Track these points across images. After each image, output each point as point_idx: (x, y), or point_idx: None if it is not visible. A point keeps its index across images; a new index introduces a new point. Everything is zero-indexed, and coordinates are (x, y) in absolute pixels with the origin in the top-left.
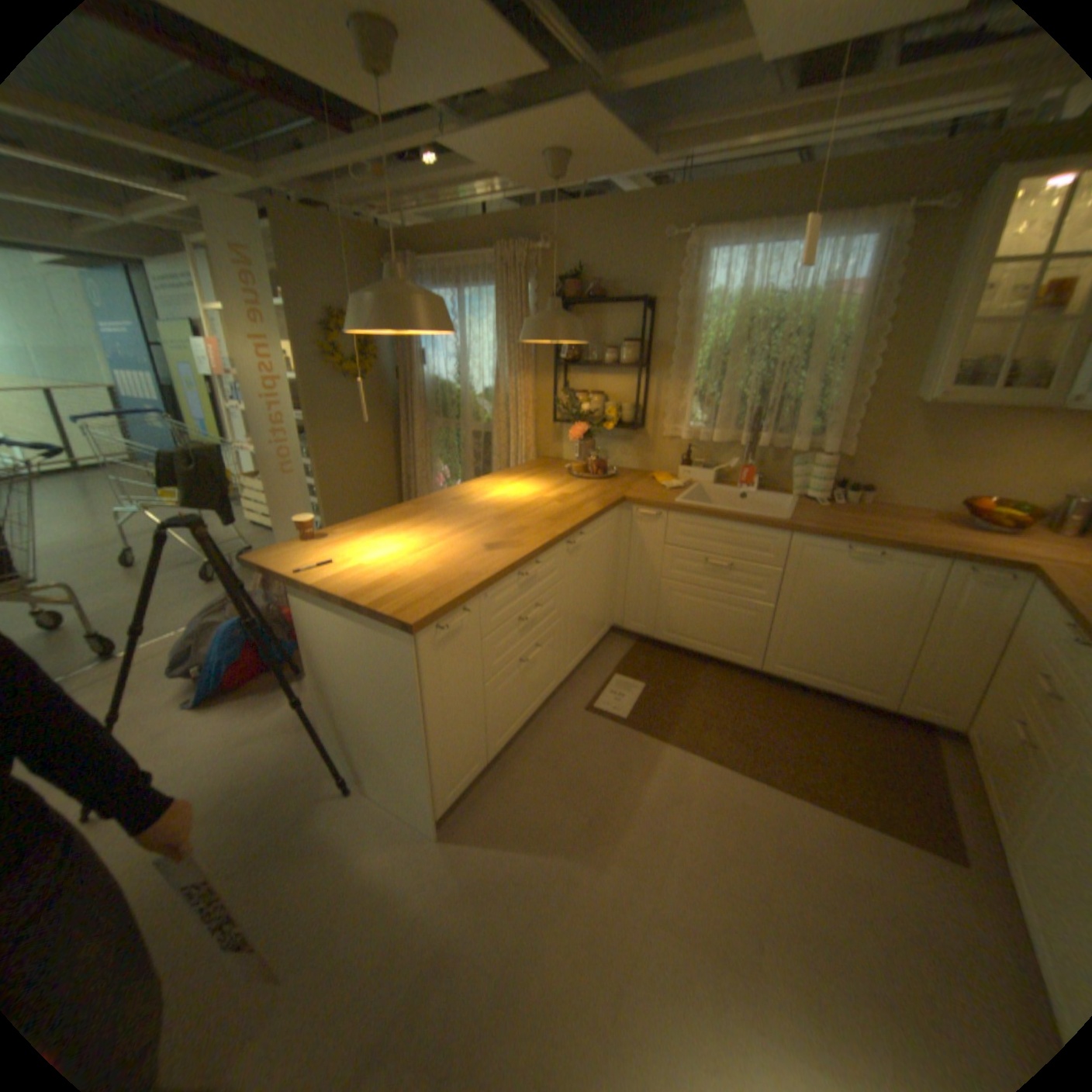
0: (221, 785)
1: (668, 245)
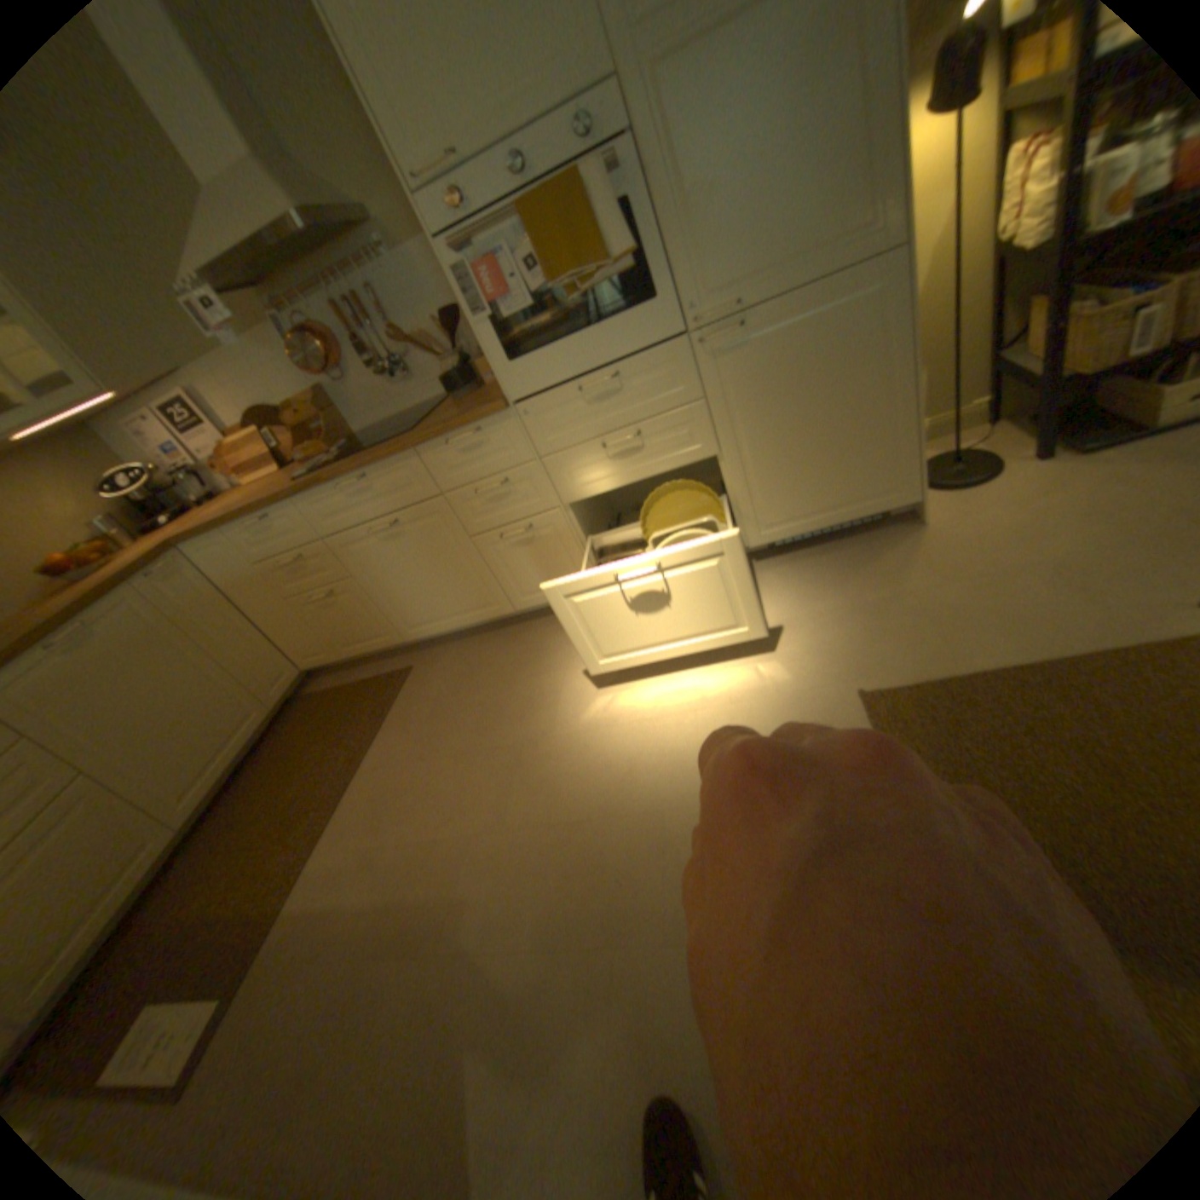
0: None
1: None
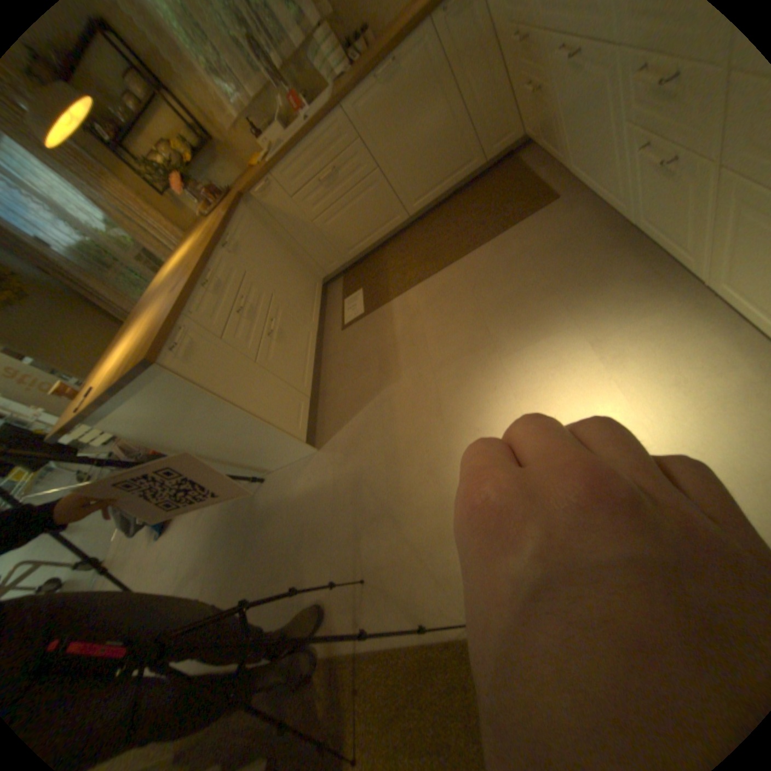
0: (205, 540)
1: None
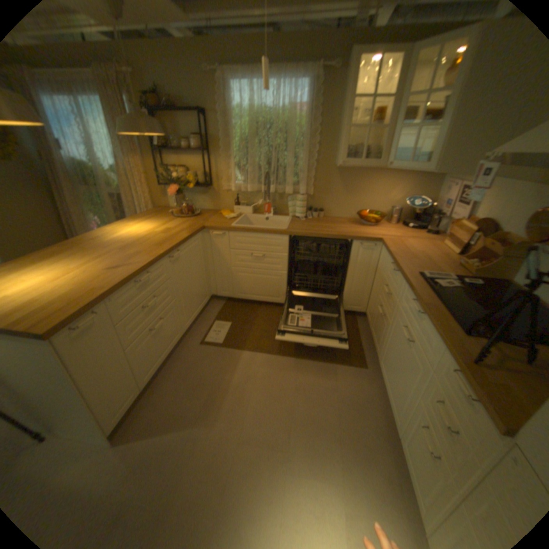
0: None
1: (206, 75)
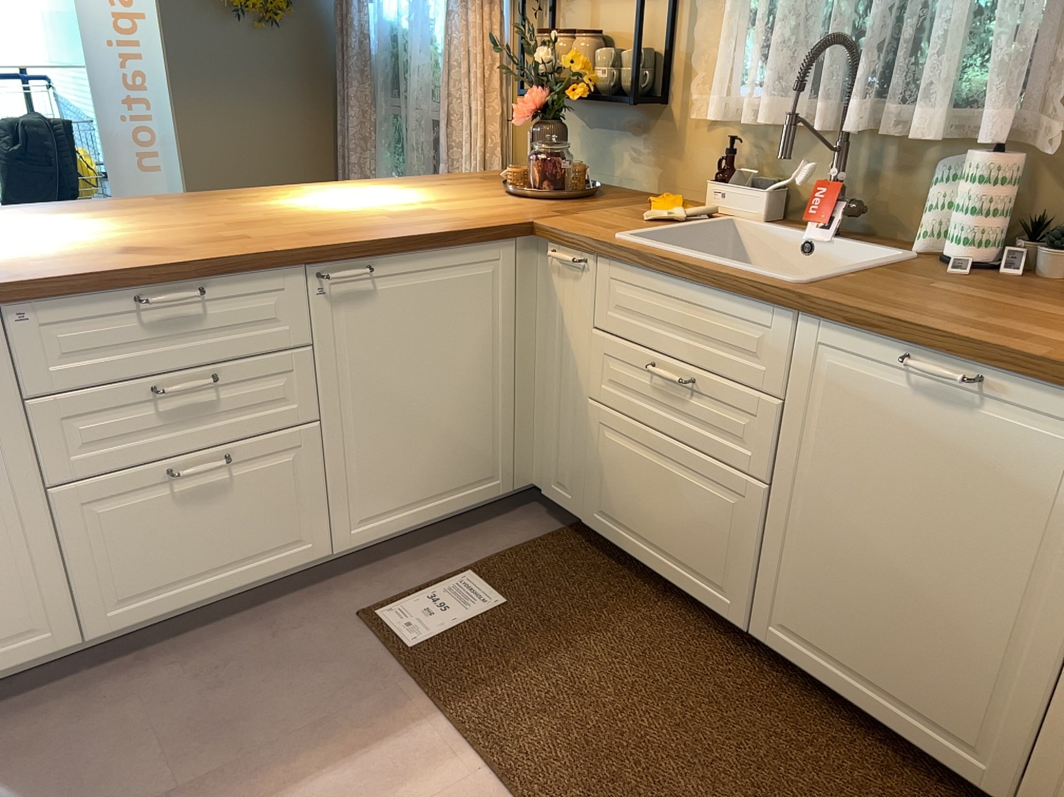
0: None
1: None
